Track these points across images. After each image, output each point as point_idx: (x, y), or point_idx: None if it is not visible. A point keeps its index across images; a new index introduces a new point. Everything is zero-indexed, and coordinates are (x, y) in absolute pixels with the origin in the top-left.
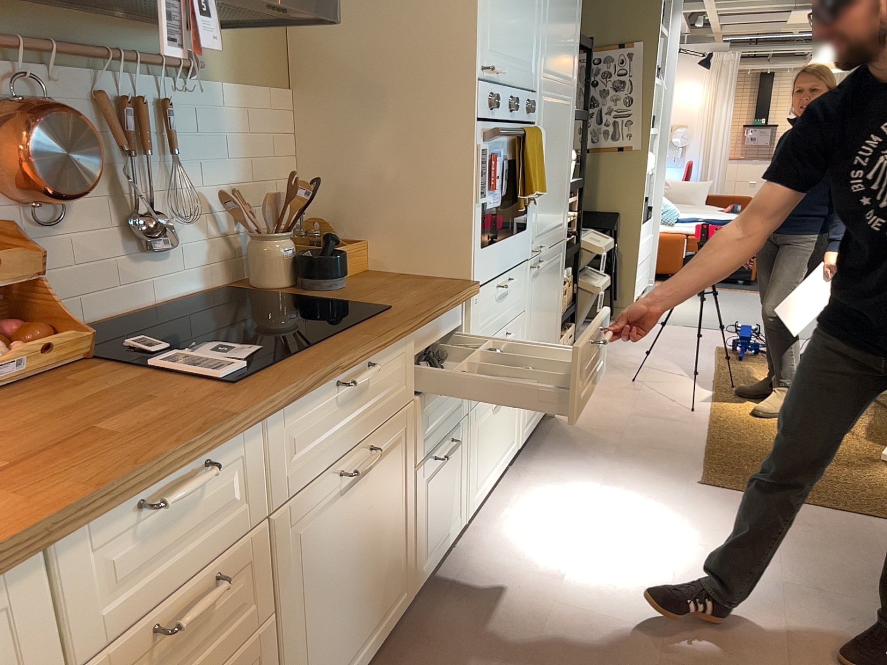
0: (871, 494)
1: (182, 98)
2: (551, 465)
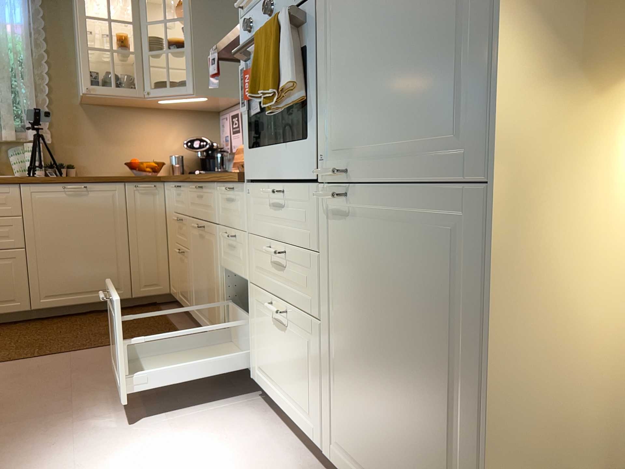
0: None
1: None
2: None
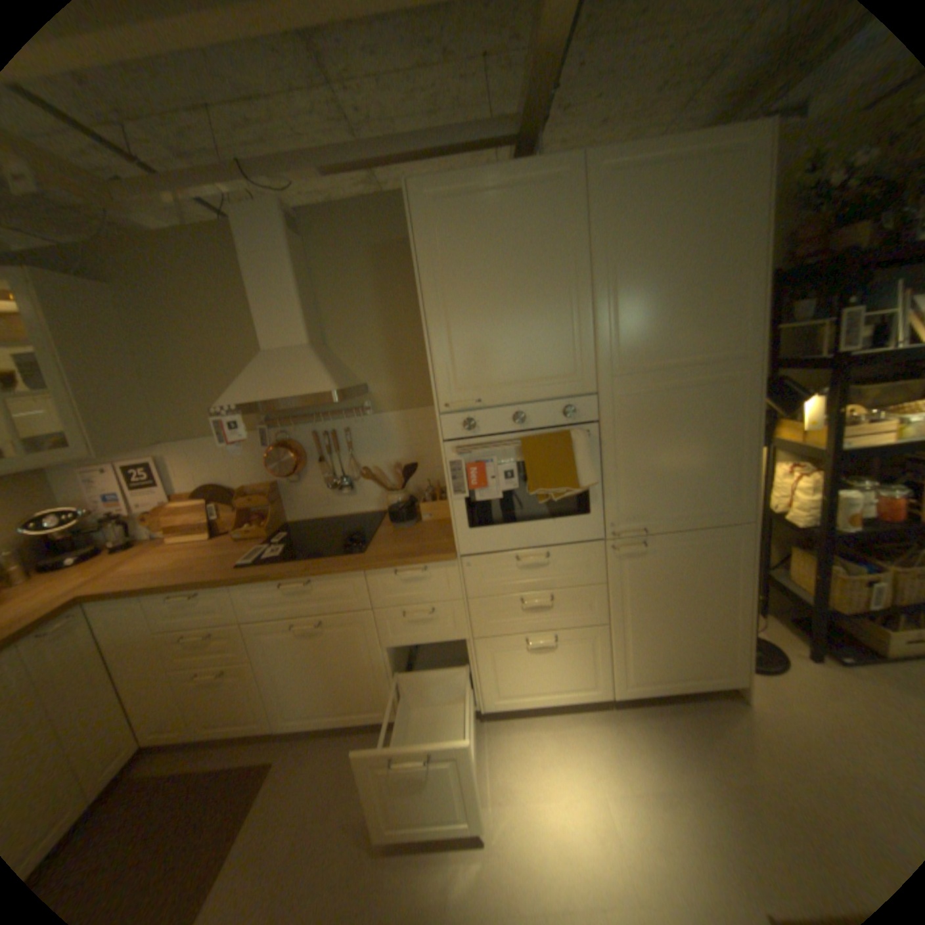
0: None
1: (359, 425)
2: (647, 739)
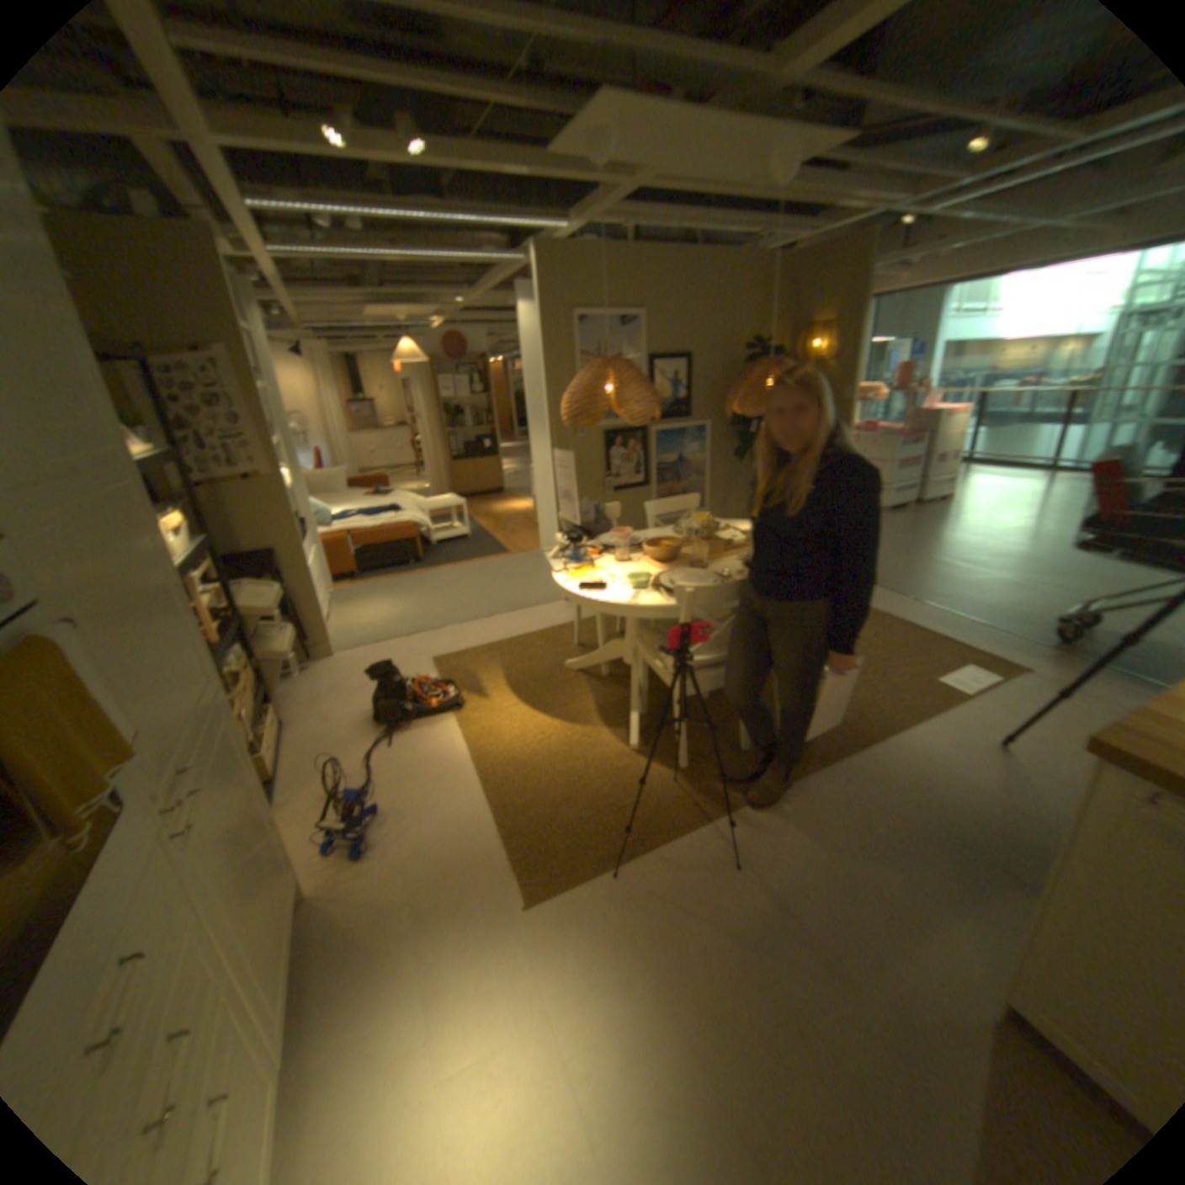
0: (654, 806)
1: None
2: (339, 1034)
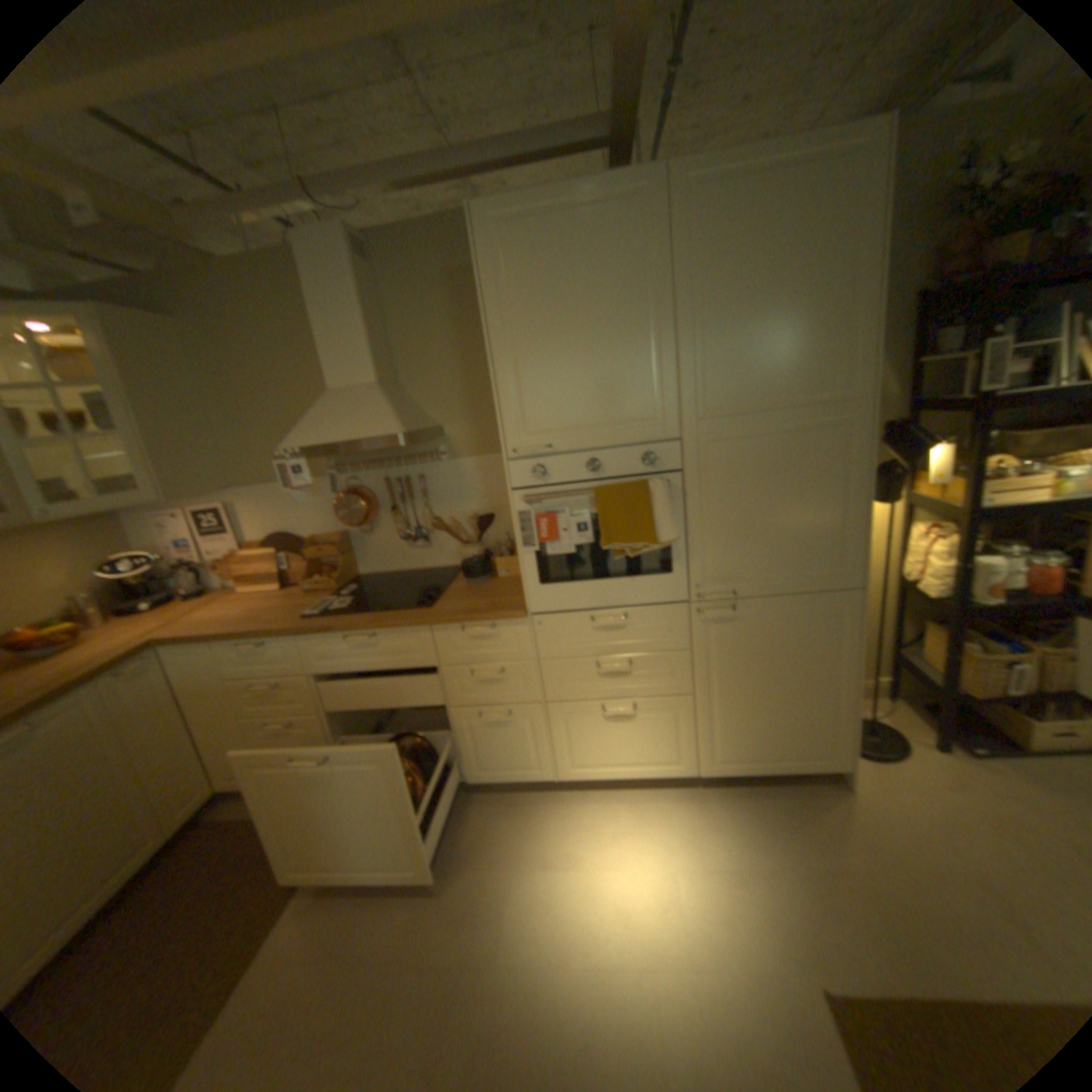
0: None
1: (435, 473)
2: (732, 819)
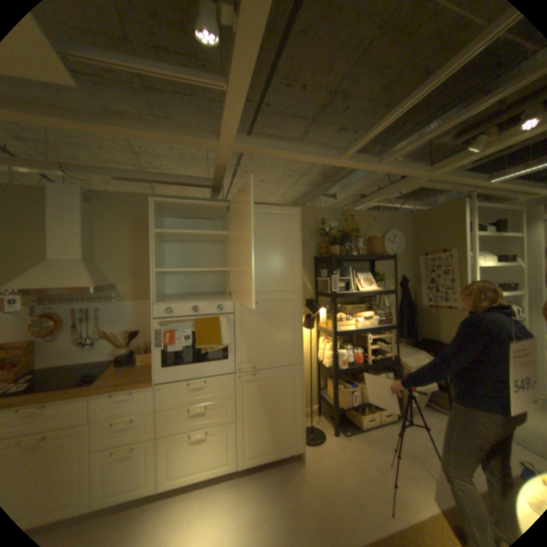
0: None
1: (105, 307)
2: (252, 492)
